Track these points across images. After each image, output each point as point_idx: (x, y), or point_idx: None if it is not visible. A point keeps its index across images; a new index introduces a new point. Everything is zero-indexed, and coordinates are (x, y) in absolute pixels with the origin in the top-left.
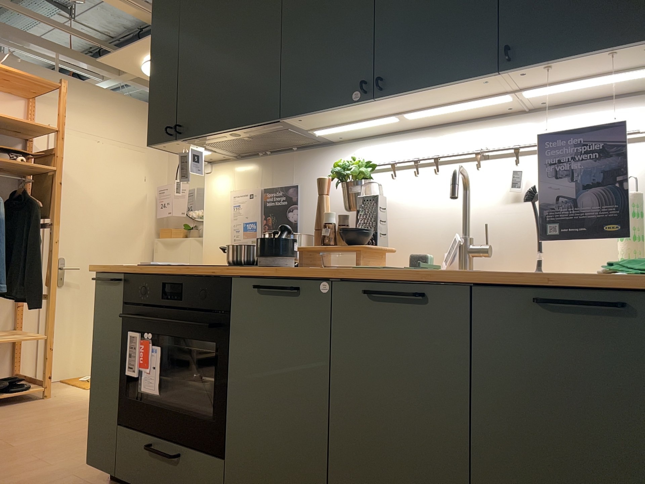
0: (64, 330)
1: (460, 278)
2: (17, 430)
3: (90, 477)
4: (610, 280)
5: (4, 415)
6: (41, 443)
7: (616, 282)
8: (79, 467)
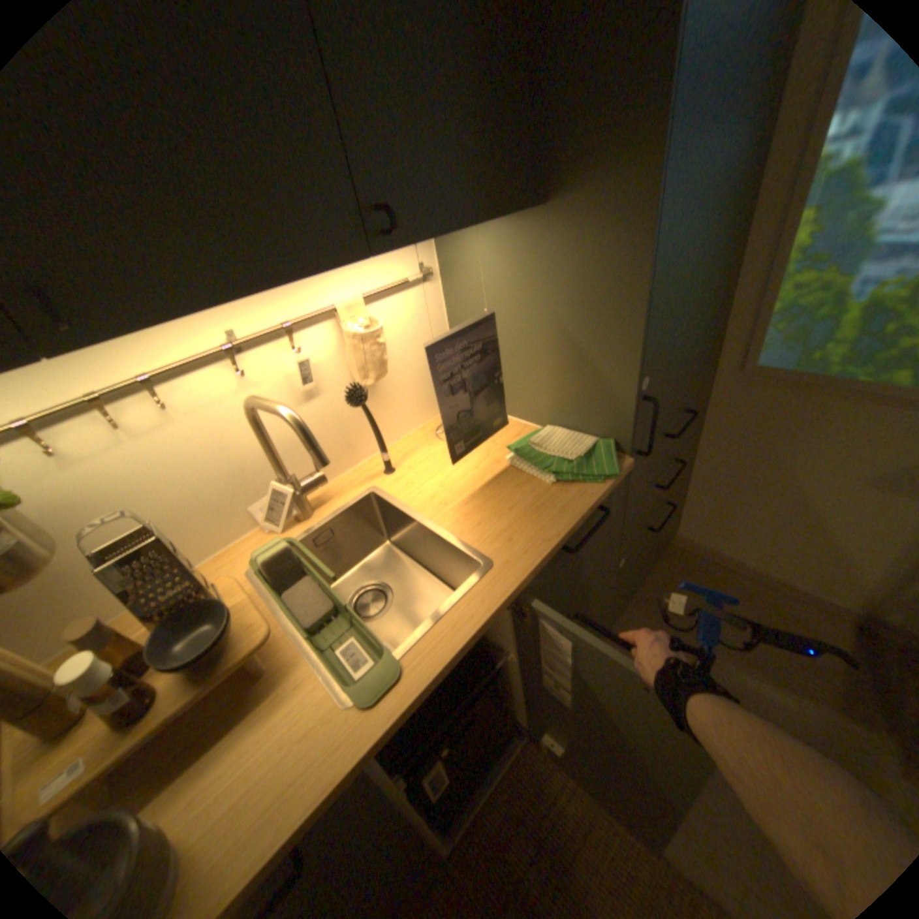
0: None
1: (519, 591)
2: None
3: None
4: (602, 501)
5: None
6: None
7: (593, 495)
8: None
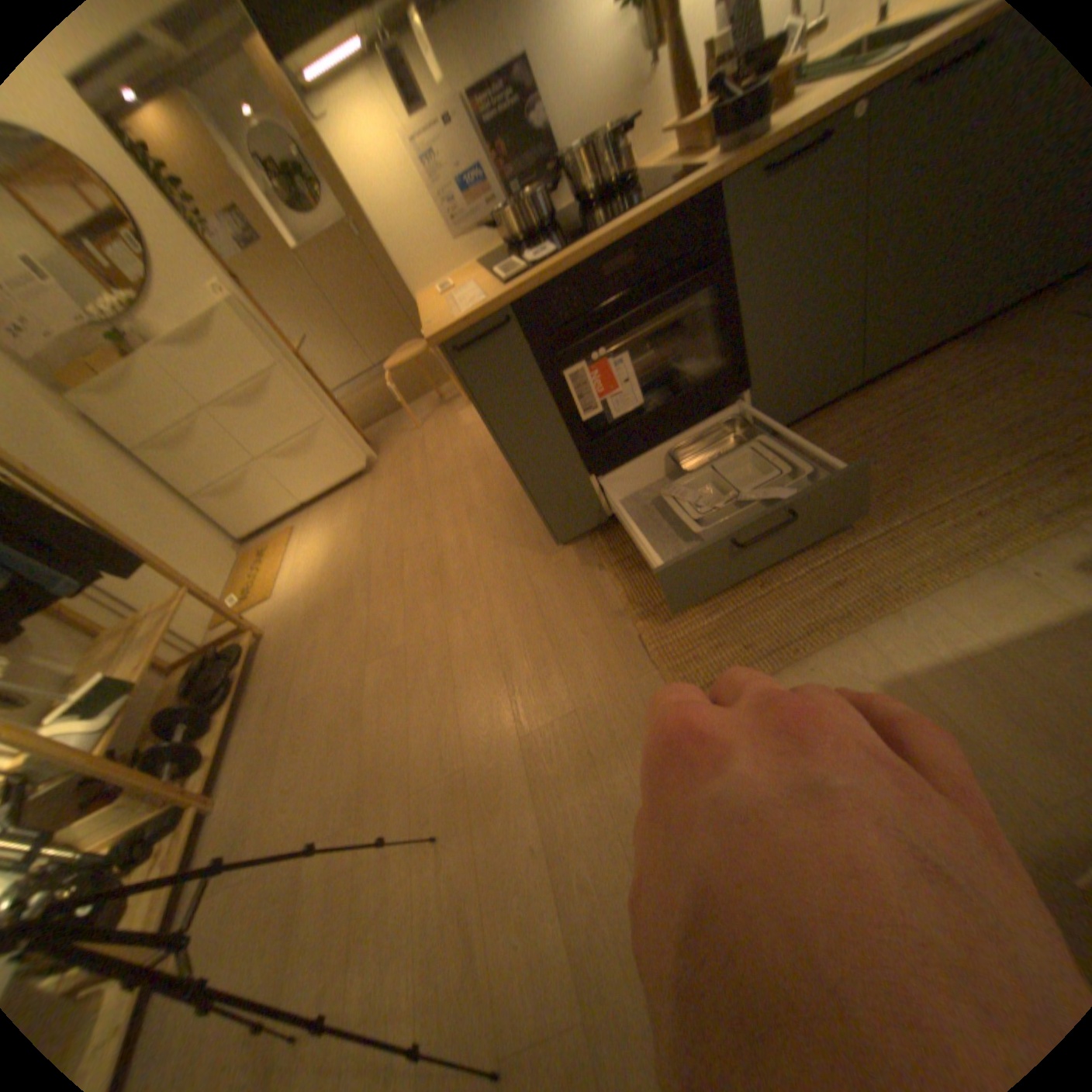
0: (137, 584)
1: None
2: (350, 647)
3: (543, 560)
4: None
5: (285, 670)
6: (412, 616)
7: None
8: (509, 572)
